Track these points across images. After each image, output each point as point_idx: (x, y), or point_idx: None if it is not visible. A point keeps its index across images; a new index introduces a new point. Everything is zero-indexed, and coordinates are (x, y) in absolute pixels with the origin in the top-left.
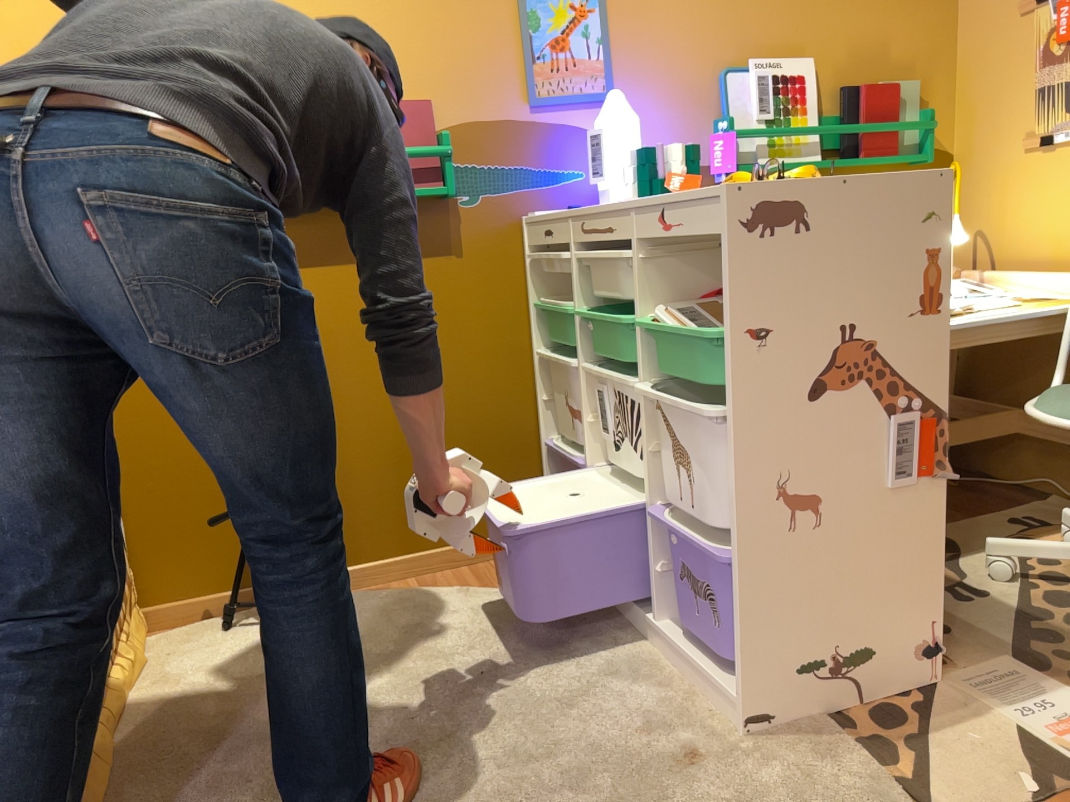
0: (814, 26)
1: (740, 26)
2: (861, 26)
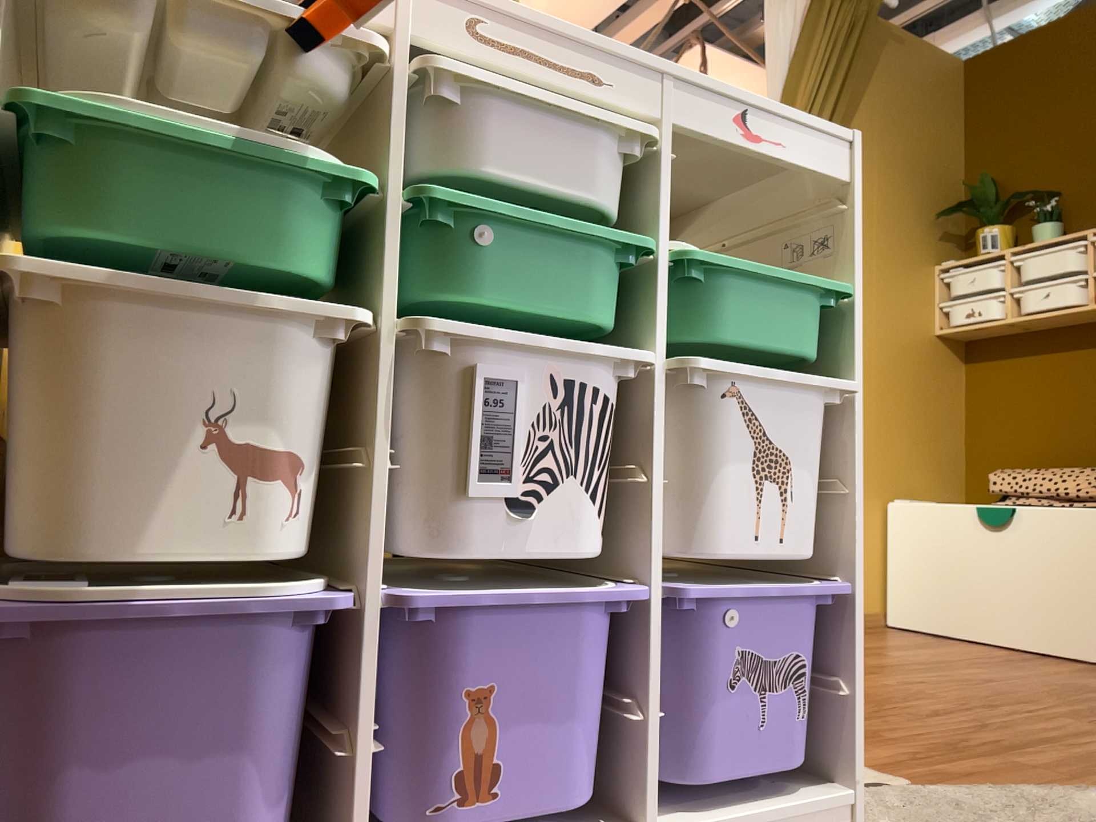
0: None
1: None
2: None
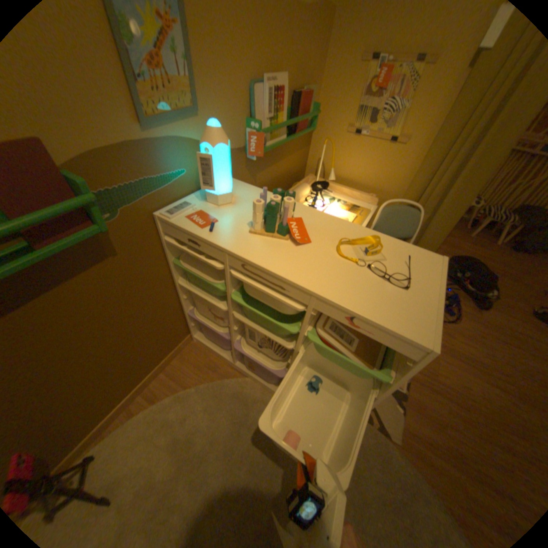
0: (289, 46)
1: (261, 44)
2: (304, 47)
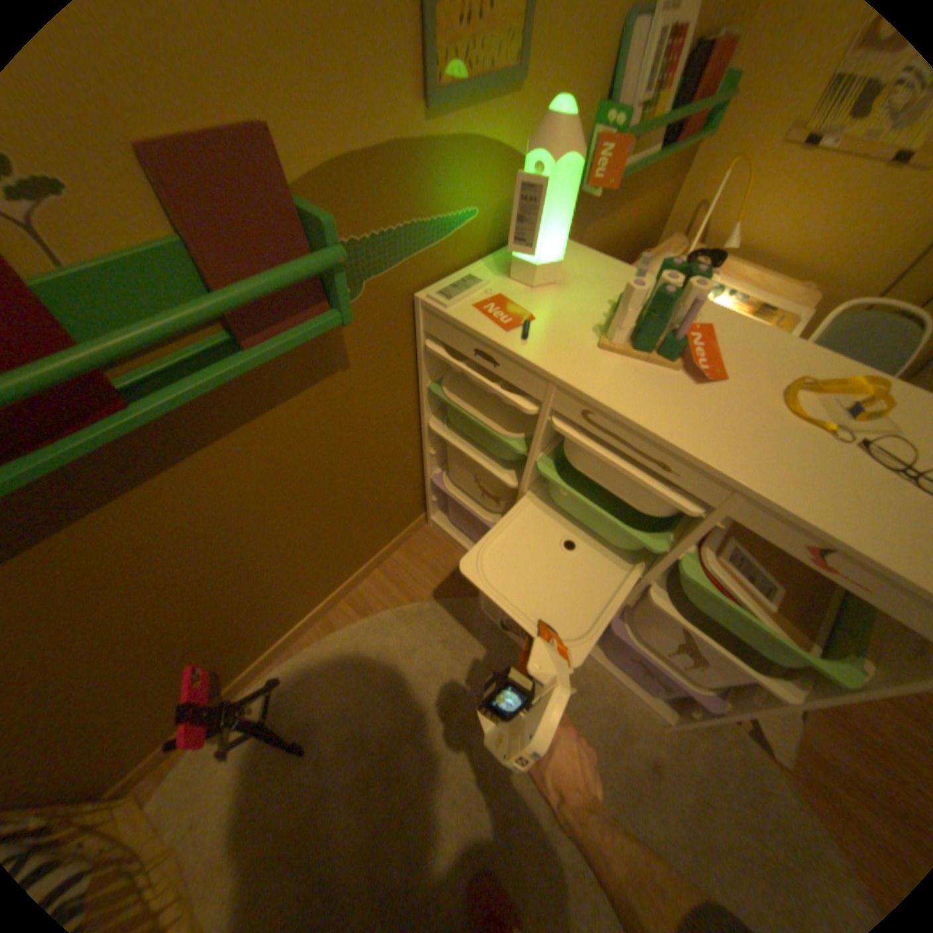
0: None
1: None
2: None
